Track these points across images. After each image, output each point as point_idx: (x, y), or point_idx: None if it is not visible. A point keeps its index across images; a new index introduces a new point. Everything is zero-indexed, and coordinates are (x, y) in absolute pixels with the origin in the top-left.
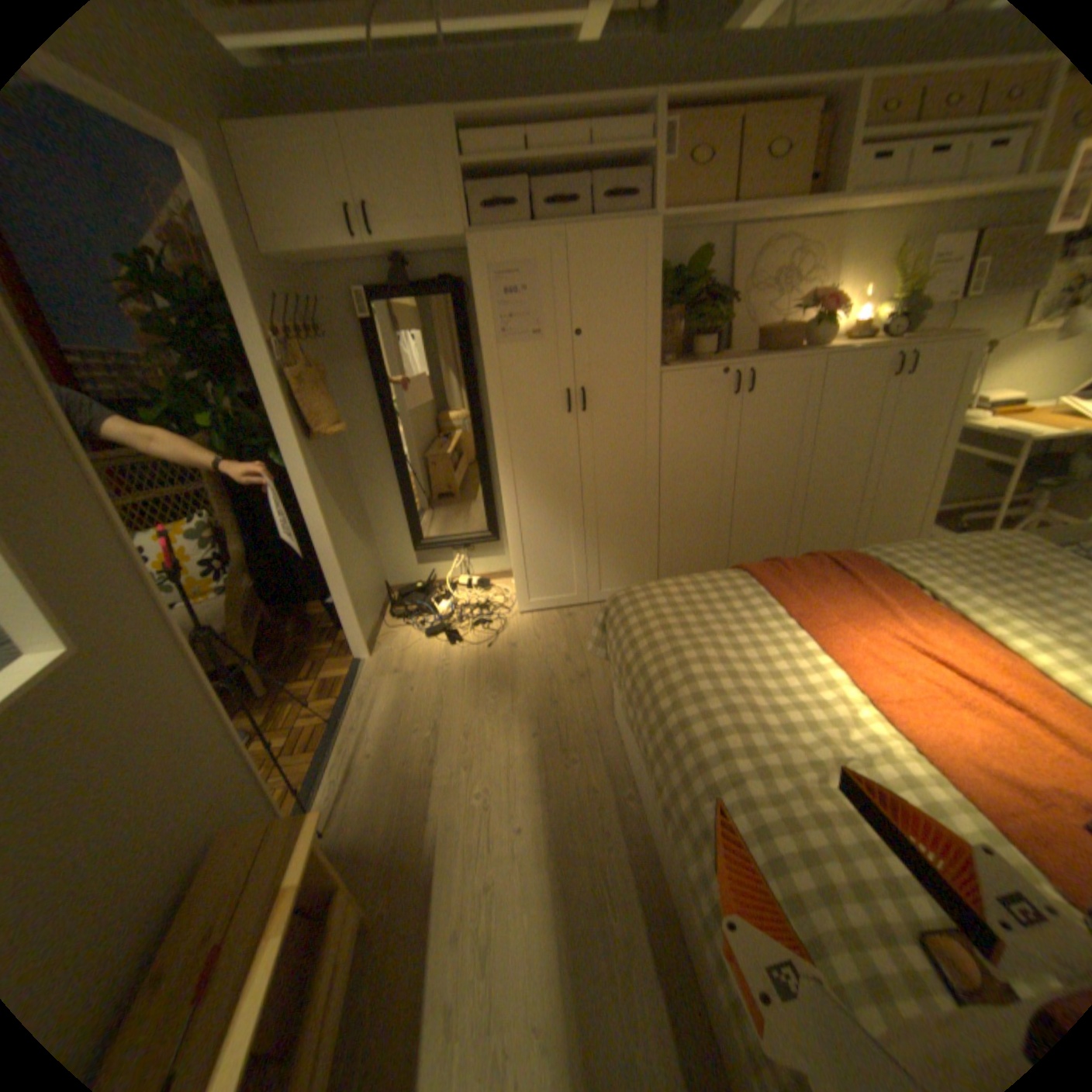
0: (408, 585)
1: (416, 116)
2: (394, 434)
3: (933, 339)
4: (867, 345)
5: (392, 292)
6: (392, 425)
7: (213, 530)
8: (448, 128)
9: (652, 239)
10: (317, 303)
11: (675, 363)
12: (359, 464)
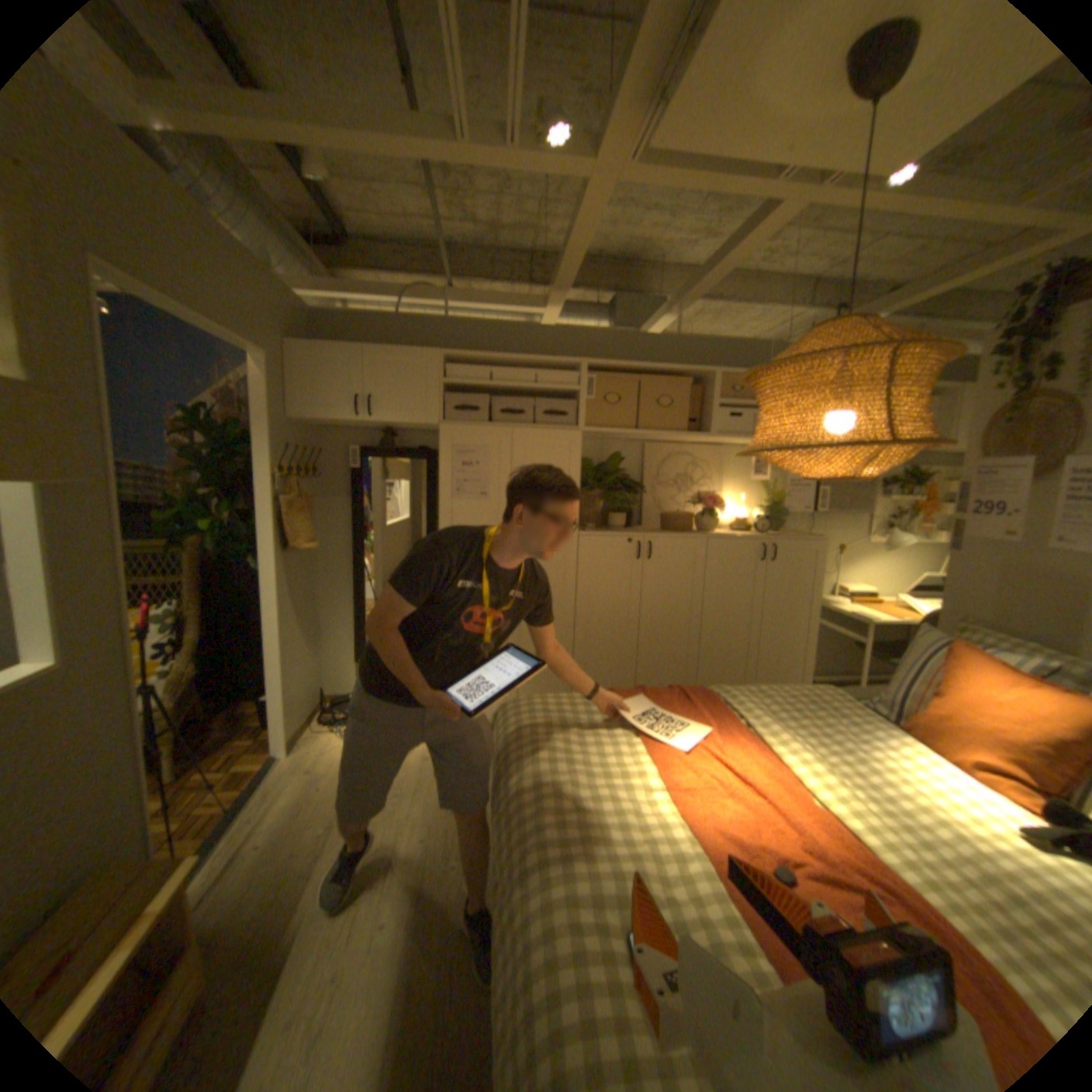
0: (342, 697)
1: (417, 353)
2: (359, 558)
3: (786, 537)
4: (737, 536)
5: (381, 453)
6: (359, 550)
7: (176, 619)
8: (438, 362)
9: (577, 444)
10: (321, 453)
11: (593, 530)
12: (323, 579)
